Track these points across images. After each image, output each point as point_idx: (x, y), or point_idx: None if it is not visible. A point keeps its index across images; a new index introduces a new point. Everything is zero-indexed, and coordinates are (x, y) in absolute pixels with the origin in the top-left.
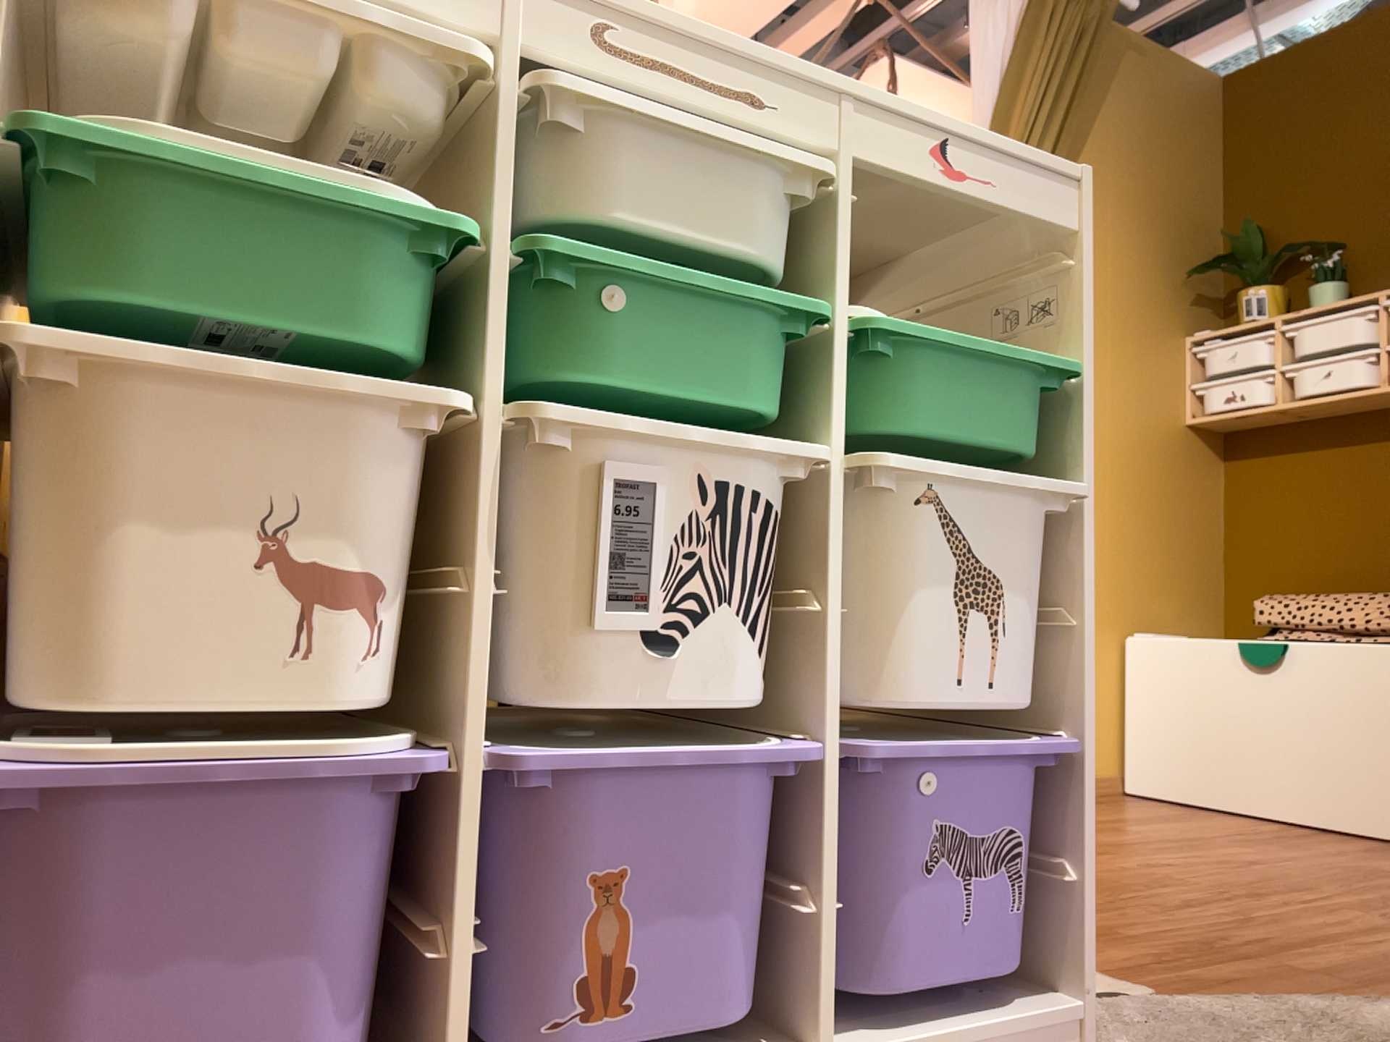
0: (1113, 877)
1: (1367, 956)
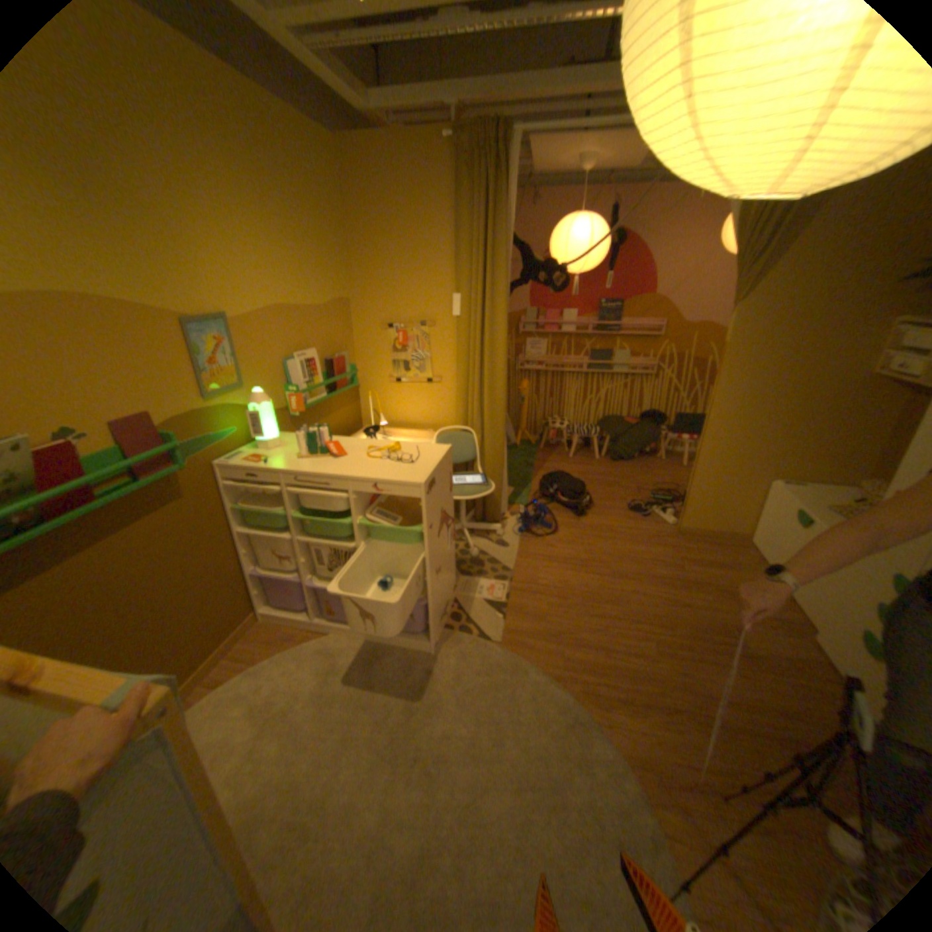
0: (602, 597)
1: (595, 666)
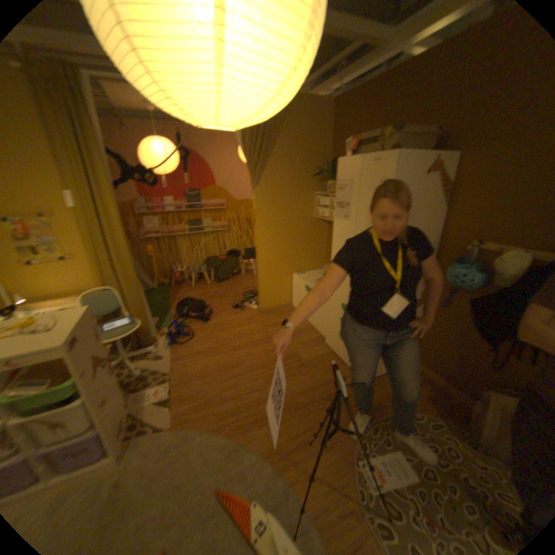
0: (228, 366)
1: (233, 411)
